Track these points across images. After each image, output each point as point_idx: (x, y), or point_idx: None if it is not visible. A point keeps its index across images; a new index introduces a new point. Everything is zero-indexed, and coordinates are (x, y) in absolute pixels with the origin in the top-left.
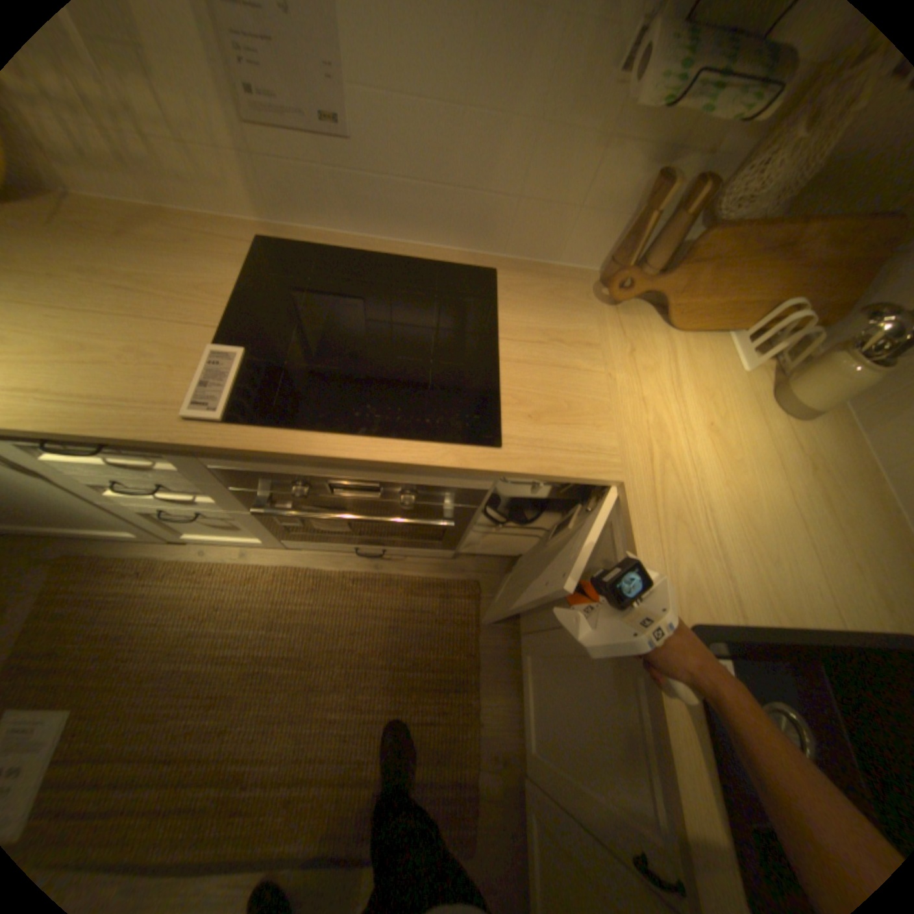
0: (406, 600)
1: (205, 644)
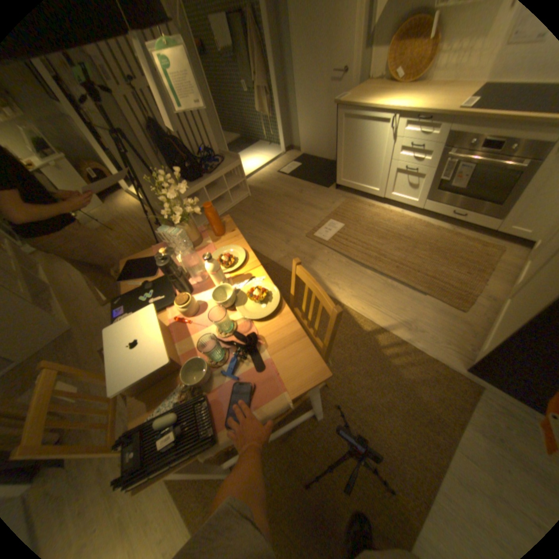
0: (464, 240)
1: (383, 225)
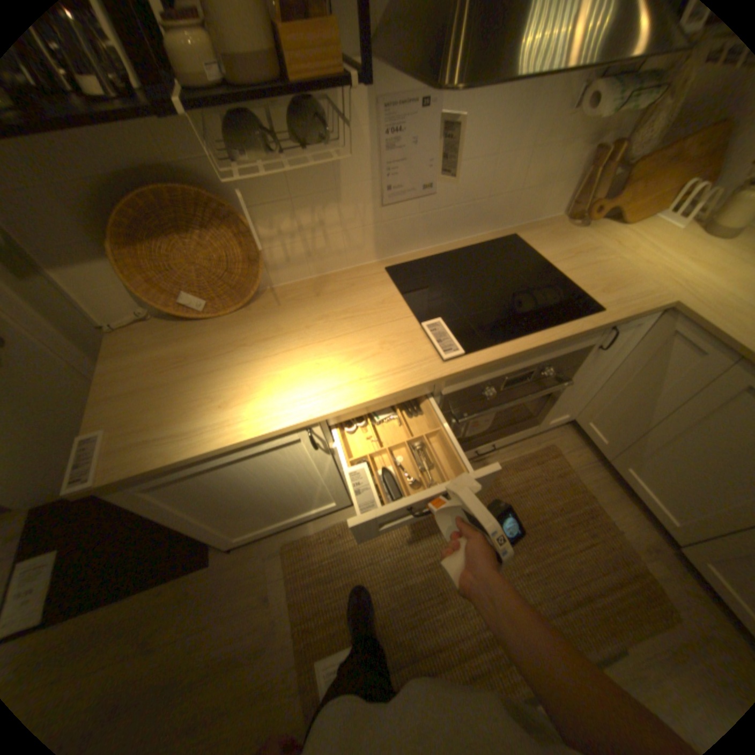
0: (518, 475)
1: (412, 559)
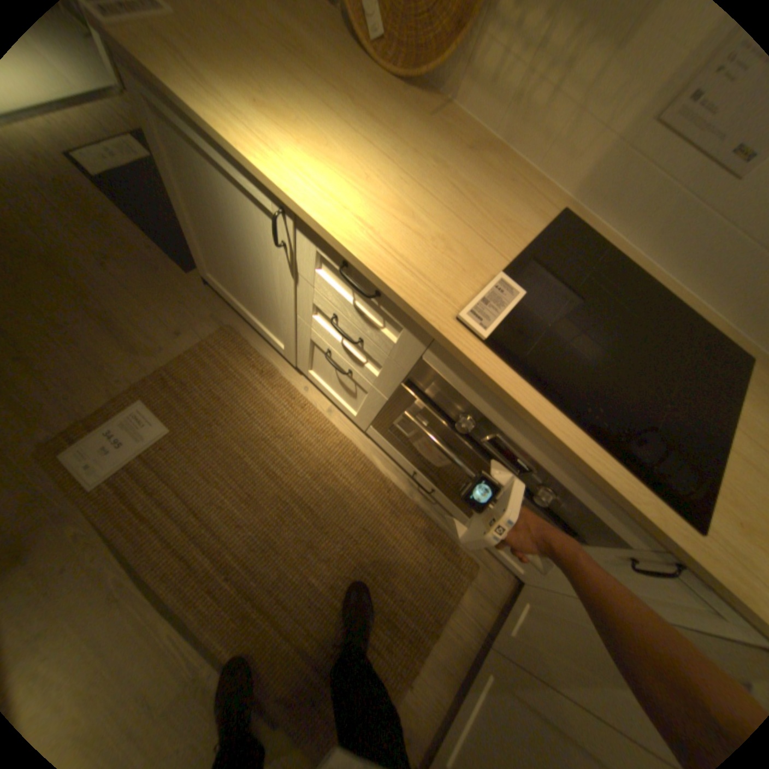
0: (418, 538)
1: (271, 455)
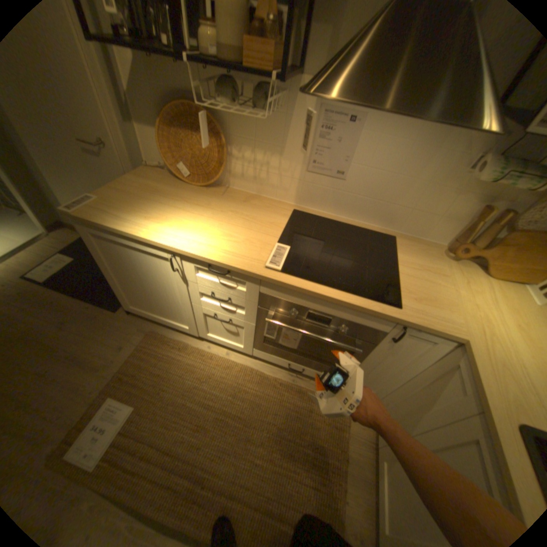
0: (308, 405)
1: (201, 395)
